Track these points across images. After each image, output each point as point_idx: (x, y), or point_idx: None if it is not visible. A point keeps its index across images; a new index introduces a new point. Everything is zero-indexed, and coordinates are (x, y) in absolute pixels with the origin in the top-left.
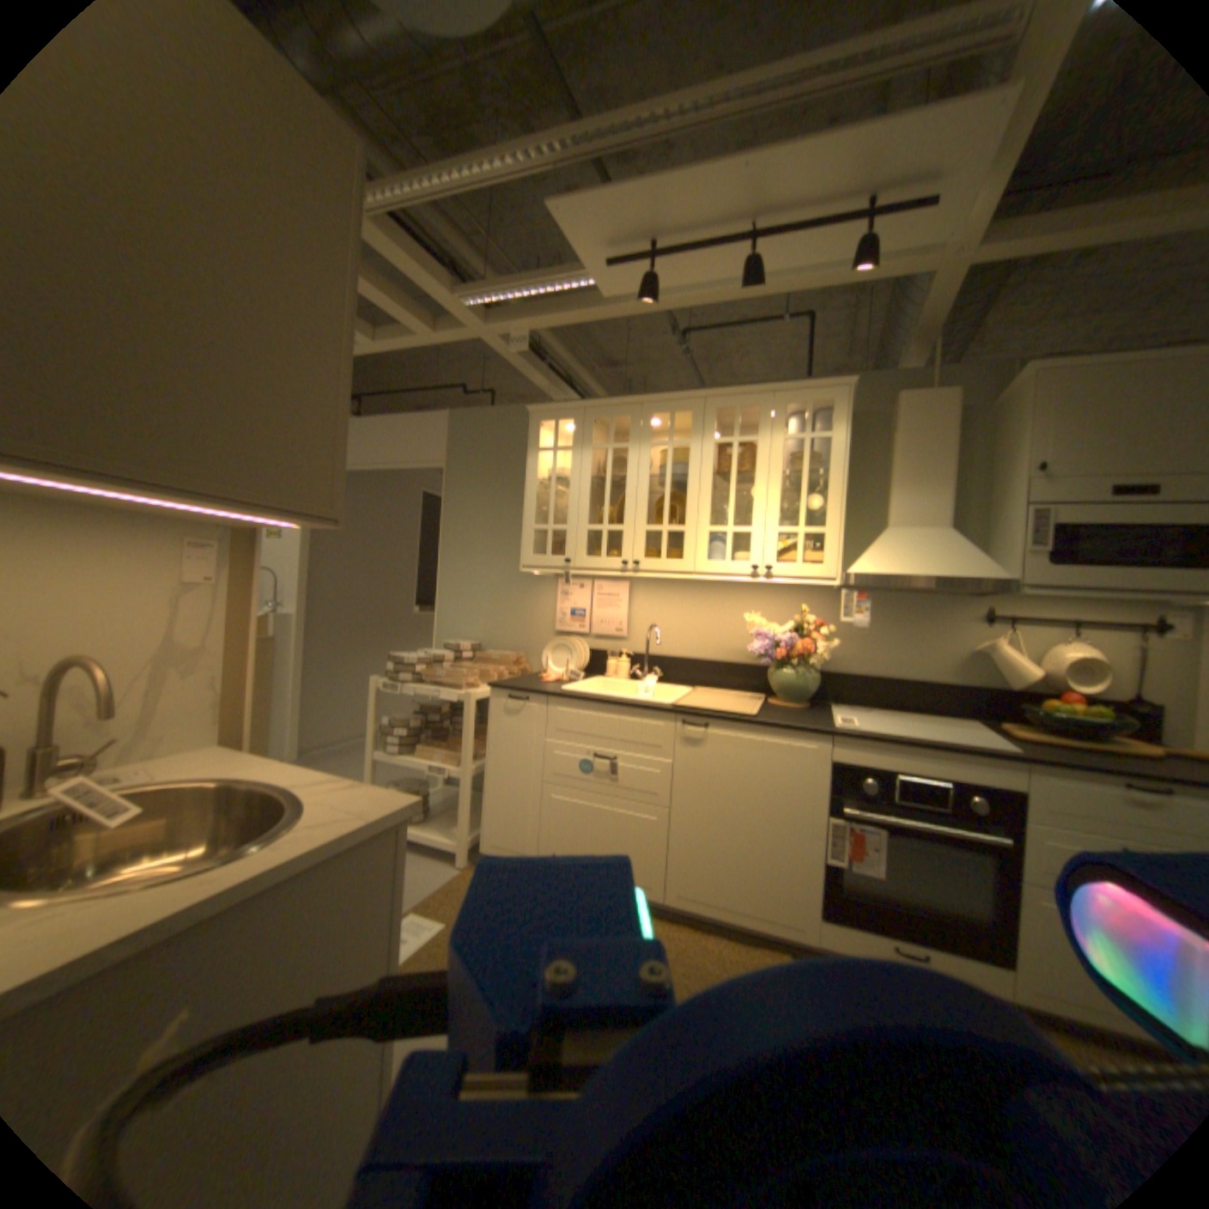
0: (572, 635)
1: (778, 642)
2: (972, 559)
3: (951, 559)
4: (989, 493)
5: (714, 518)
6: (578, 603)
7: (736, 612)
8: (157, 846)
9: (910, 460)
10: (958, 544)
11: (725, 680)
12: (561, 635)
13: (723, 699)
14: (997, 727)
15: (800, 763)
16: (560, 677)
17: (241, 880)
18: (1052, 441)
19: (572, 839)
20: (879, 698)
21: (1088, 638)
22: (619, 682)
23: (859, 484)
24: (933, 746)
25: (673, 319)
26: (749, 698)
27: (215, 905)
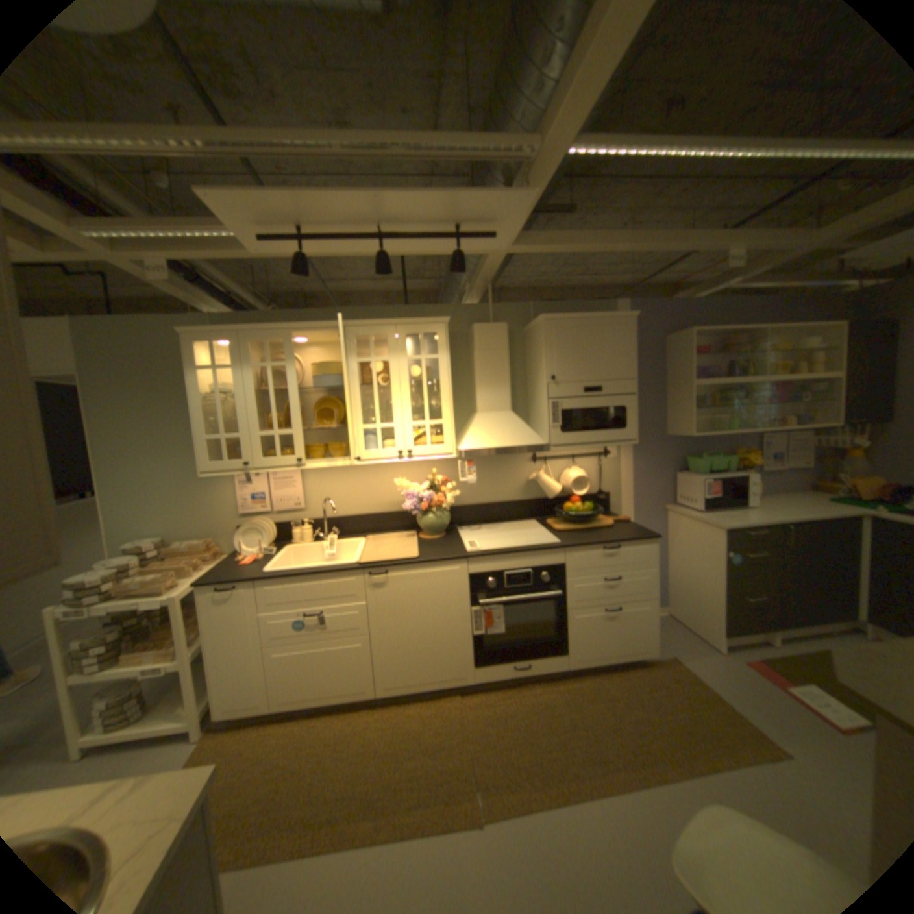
0: (257, 516)
1: (422, 499)
2: (526, 435)
3: (515, 436)
4: (527, 386)
5: (363, 414)
6: (259, 490)
7: (388, 478)
8: None
9: (485, 371)
10: (517, 425)
11: (388, 527)
12: (247, 518)
13: (391, 545)
14: (545, 524)
15: (452, 582)
16: (257, 558)
17: None
18: (557, 365)
19: (298, 683)
20: (484, 518)
21: (579, 466)
22: (308, 548)
23: (456, 383)
24: (521, 553)
25: None
26: (408, 539)
27: None
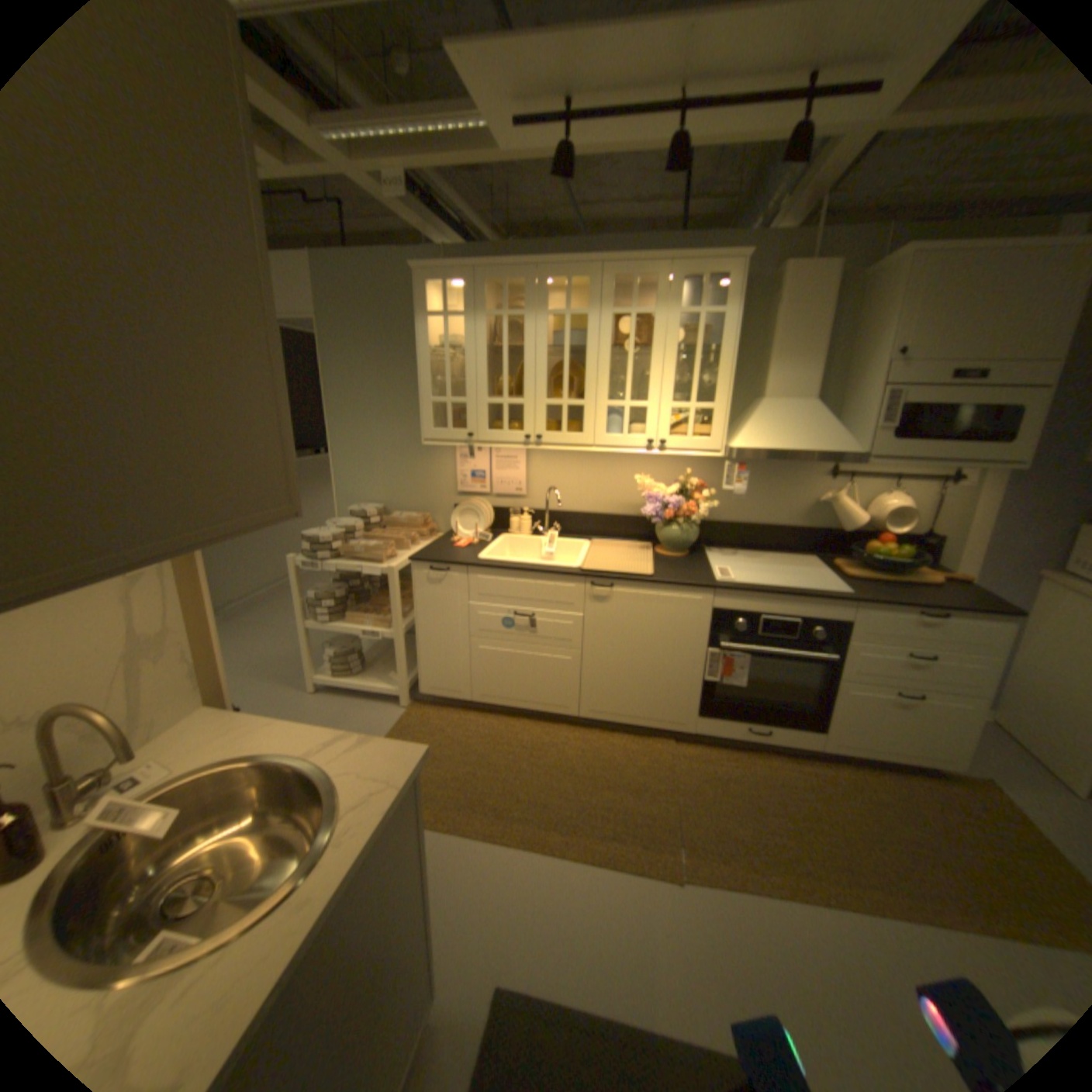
0: (475, 497)
1: (666, 505)
2: (835, 435)
3: (818, 435)
4: (850, 363)
5: (608, 386)
6: (479, 468)
7: (626, 473)
8: (203, 838)
9: (790, 335)
10: (823, 419)
11: (617, 533)
12: (464, 498)
13: (620, 555)
14: (832, 564)
15: (689, 613)
16: (472, 543)
17: (334, 900)
18: (915, 328)
19: (502, 681)
20: (742, 542)
21: (906, 490)
22: (524, 542)
23: (740, 352)
24: (792, 595)
25: None
26: (640, 551)
27: (324, 930)
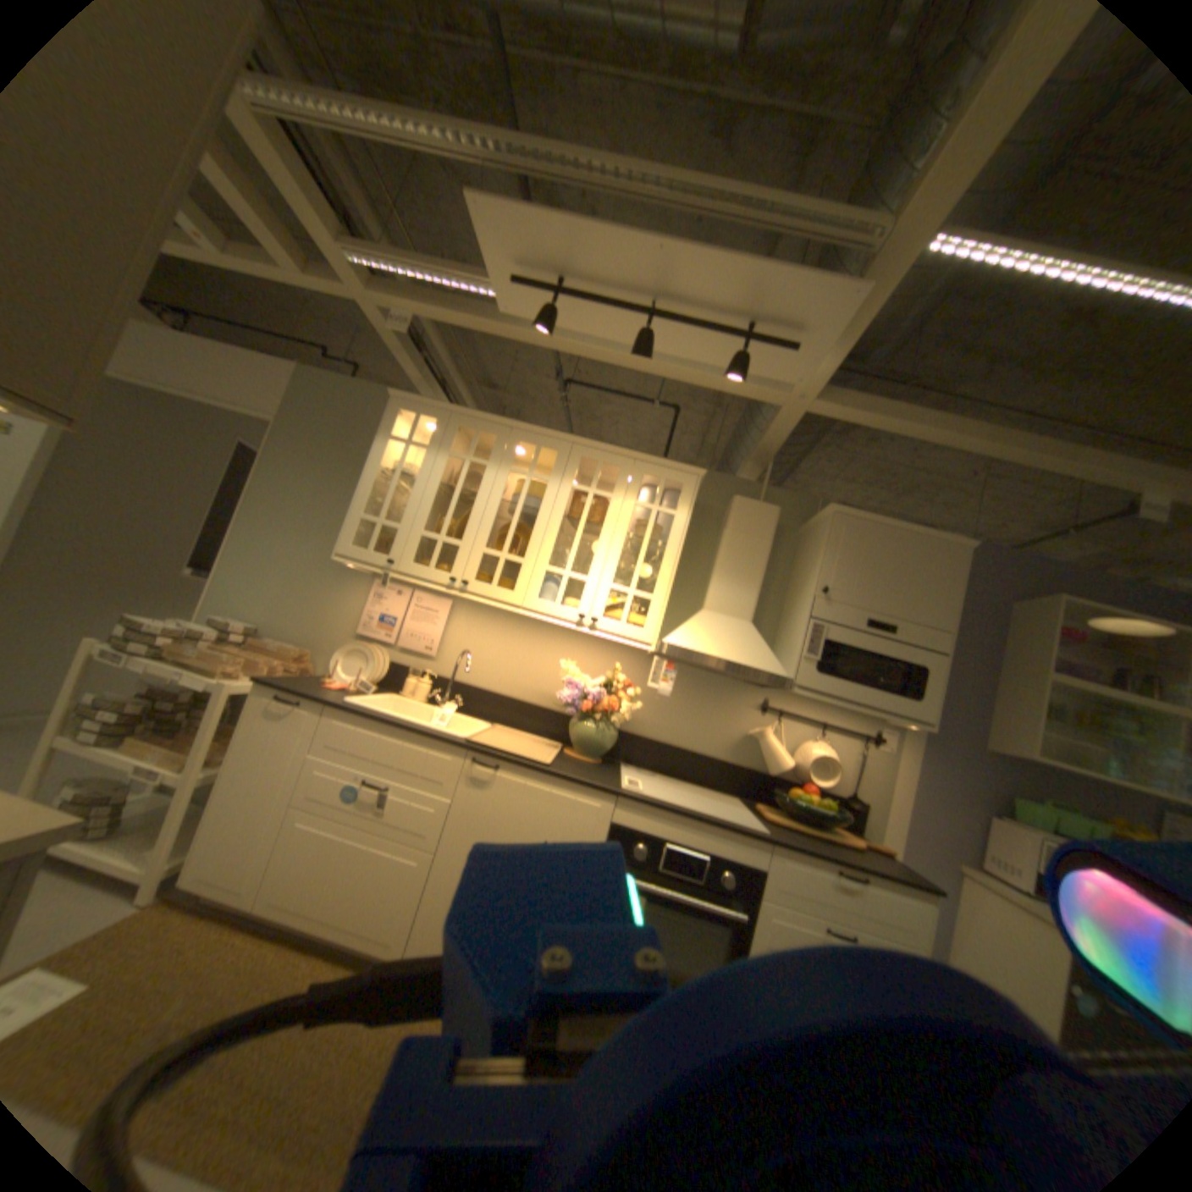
0: (374, 643)
1: (586, 695)
2: (761, 655)
3: (745, 650)
4: (782, 602)
5: (554, 560)
6: (391, 610)
7: (552, 656)
8: None
9: (730, 556)
10: (753, 639)
11: (526, 723)
12: (361, 641)
13: (520, 742)
14: (752, 807)
15: (581, 821)
16: (346, 688)
17: None
18: (834, 573)
19: (309, 880)
20: (662, 765)
21: (829, 741)
22: (413, 705)
23: (686, 566)
24: (701, 819)
25: (559, 366)
26: (545, 746)
27: None
